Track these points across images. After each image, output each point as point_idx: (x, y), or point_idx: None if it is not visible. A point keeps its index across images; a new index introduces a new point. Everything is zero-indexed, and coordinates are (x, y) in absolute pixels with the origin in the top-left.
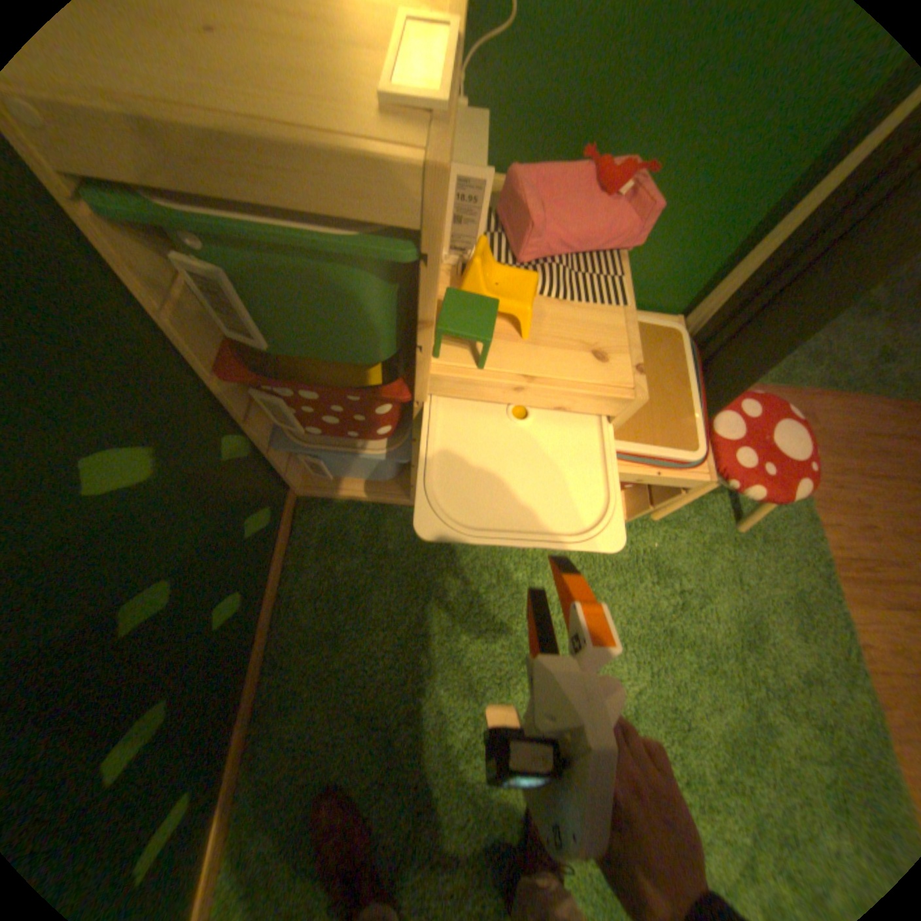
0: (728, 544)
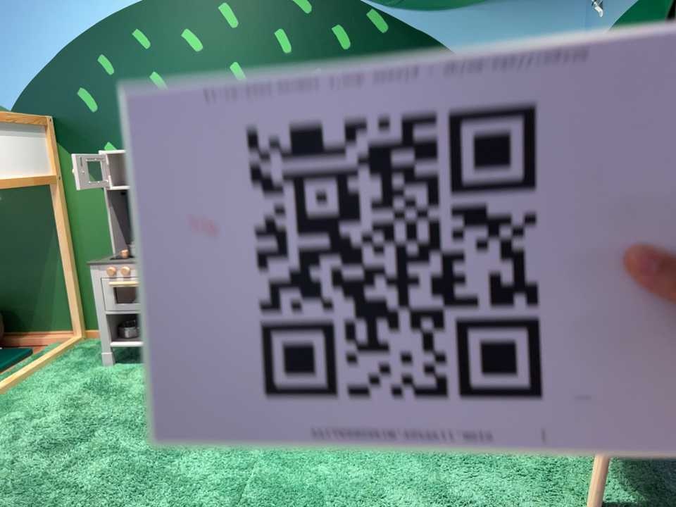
0: (565, 497)
